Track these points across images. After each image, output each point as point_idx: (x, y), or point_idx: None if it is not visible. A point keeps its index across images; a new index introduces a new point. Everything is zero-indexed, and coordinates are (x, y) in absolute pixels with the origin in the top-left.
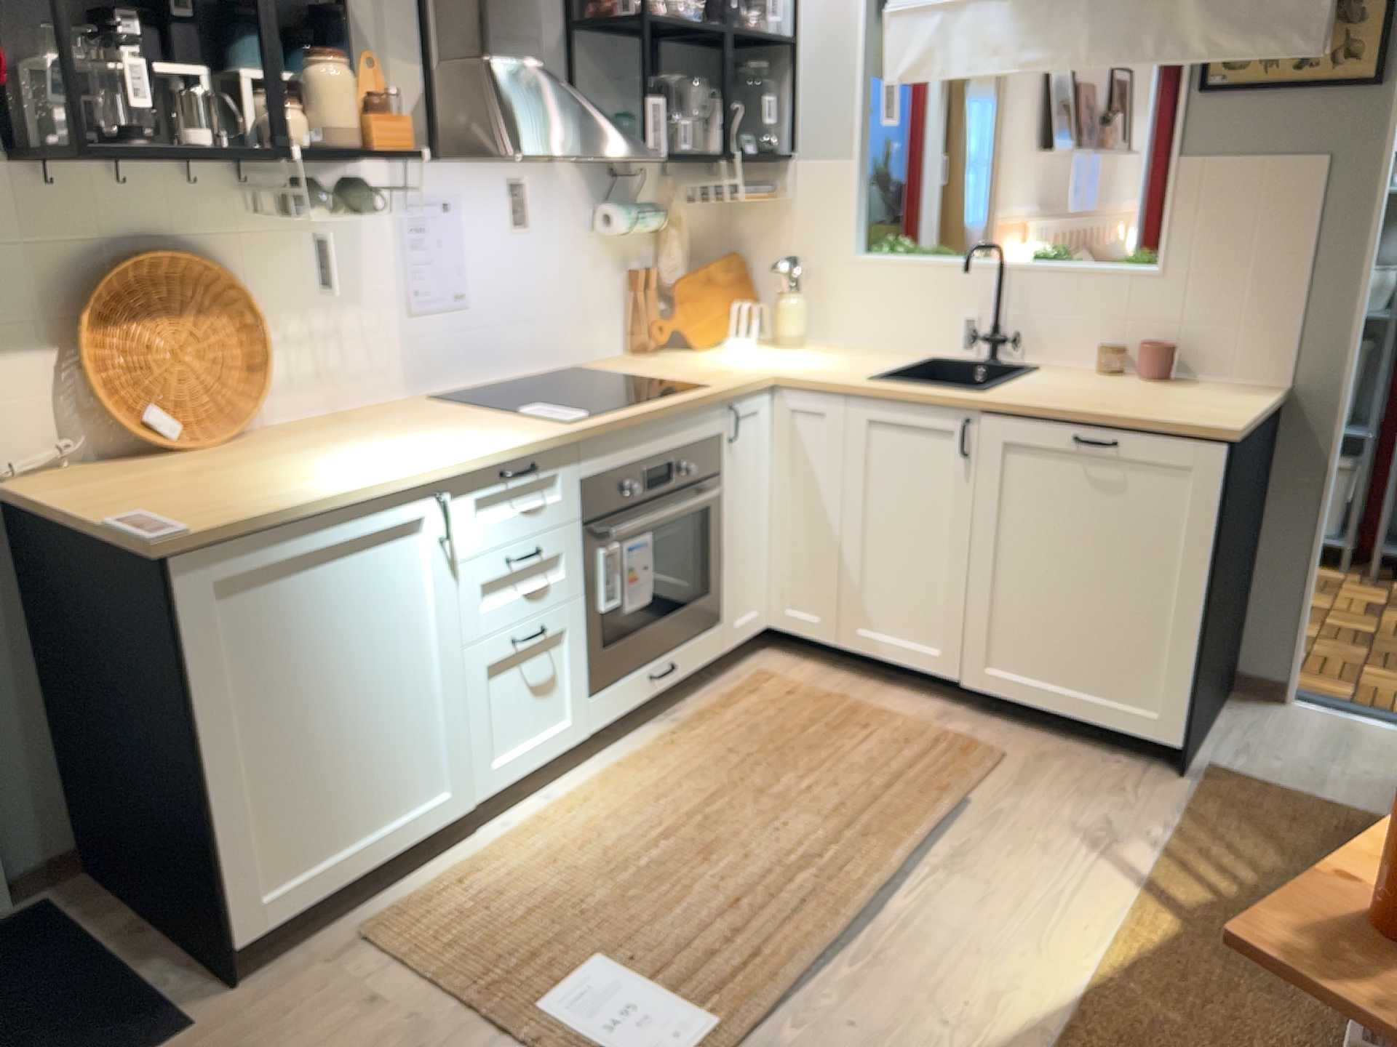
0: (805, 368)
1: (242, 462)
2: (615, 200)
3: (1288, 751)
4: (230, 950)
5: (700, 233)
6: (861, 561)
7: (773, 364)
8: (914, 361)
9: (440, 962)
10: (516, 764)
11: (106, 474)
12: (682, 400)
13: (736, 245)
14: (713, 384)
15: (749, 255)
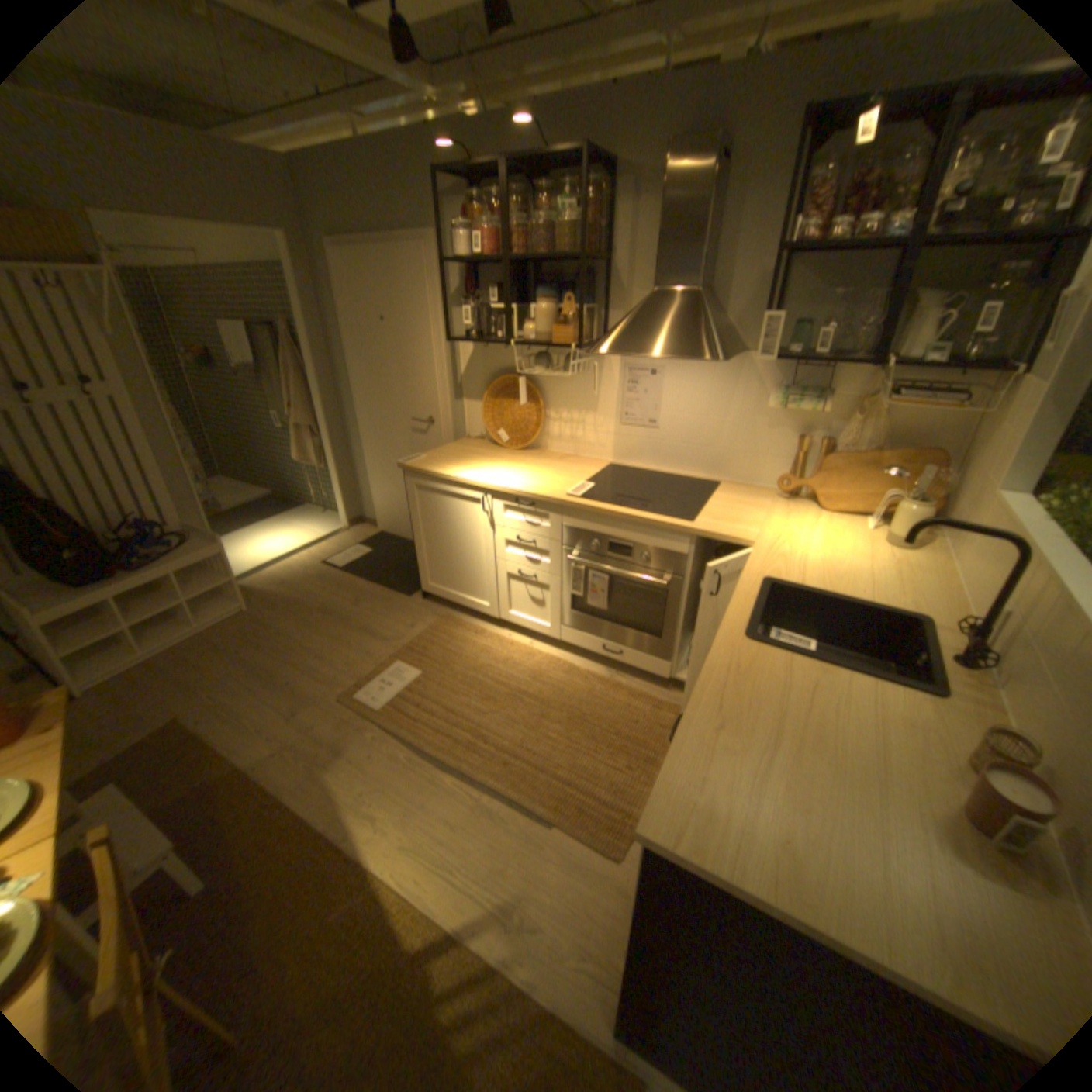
0: (793, 553)
1: (491, 457)
2: (807, 383)
3: None
4: (422, 588)
5: (925, 424)
6: None
7: (794, 540)
8: (891, 607)
9: (426, 634)
10: (518, 618)
11: (476, 445)
12: (642, 518)
13: (973, 445)
14: (694, 522)
15: (972, 457)
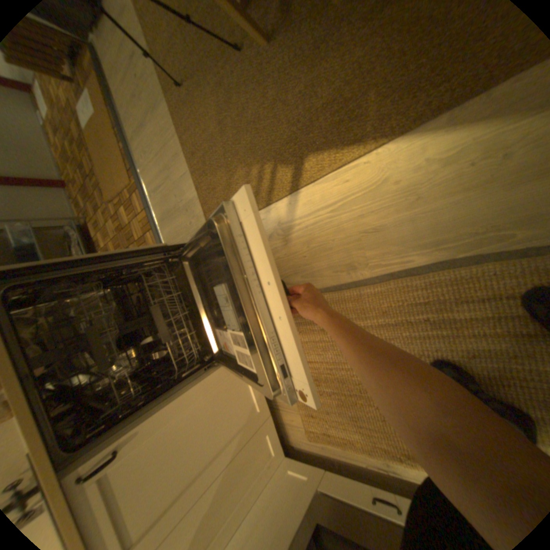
0: None
1: None
2: None
3: (186, 225)
4: None
5: None
6: (227, 449)
7: None
8: None
9: None
10: None
11: None
12: None
13: None
14: None
15: None
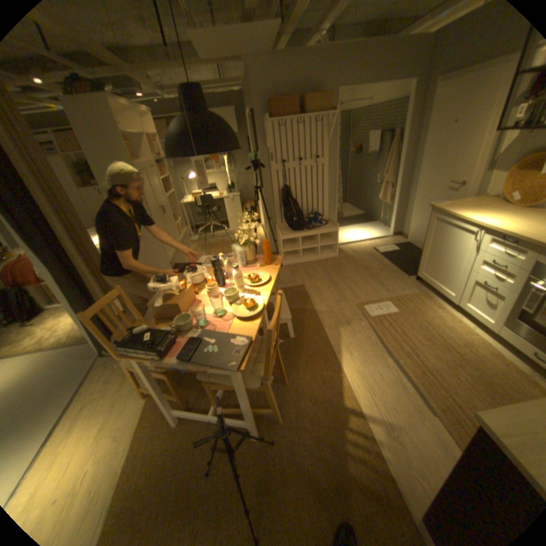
0: None
1: (499, 208)
2: None
3: None
4: (418, 274)
5: None
6: None
7: None
8: None
9: (409, 296)
10: (472, 310)
11: (491, 200)
12: None
13: None
14: None
15: None
